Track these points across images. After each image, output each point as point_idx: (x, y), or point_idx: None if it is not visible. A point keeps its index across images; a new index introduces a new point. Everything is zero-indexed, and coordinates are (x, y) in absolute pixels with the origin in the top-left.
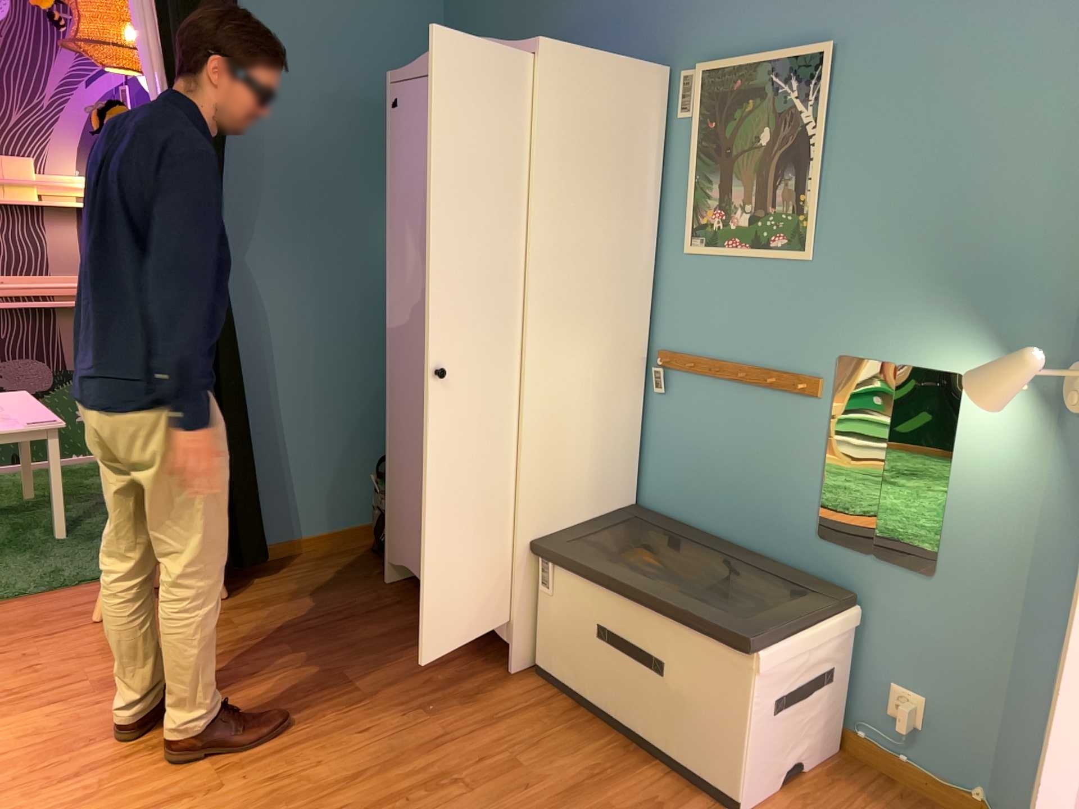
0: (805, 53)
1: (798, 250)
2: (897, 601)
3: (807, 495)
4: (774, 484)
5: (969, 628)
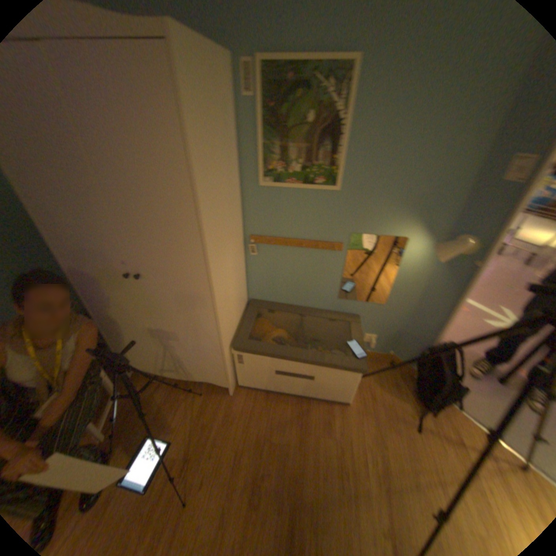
0: (340, 59)
1: (331, 186)
2: (369, 313)
3: (333, 286)
4: (317, 284)
5: (395, 316)
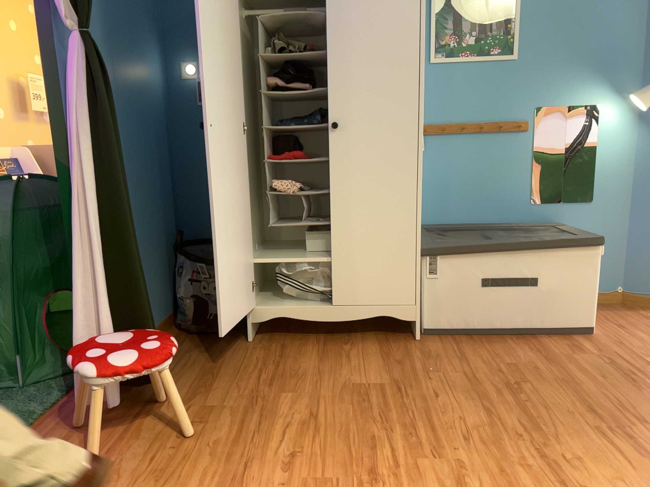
0: None
1: (509, 54)
2: (576, 220)
3: (523, 183)
4: (503, 184)
5: (610, 219)
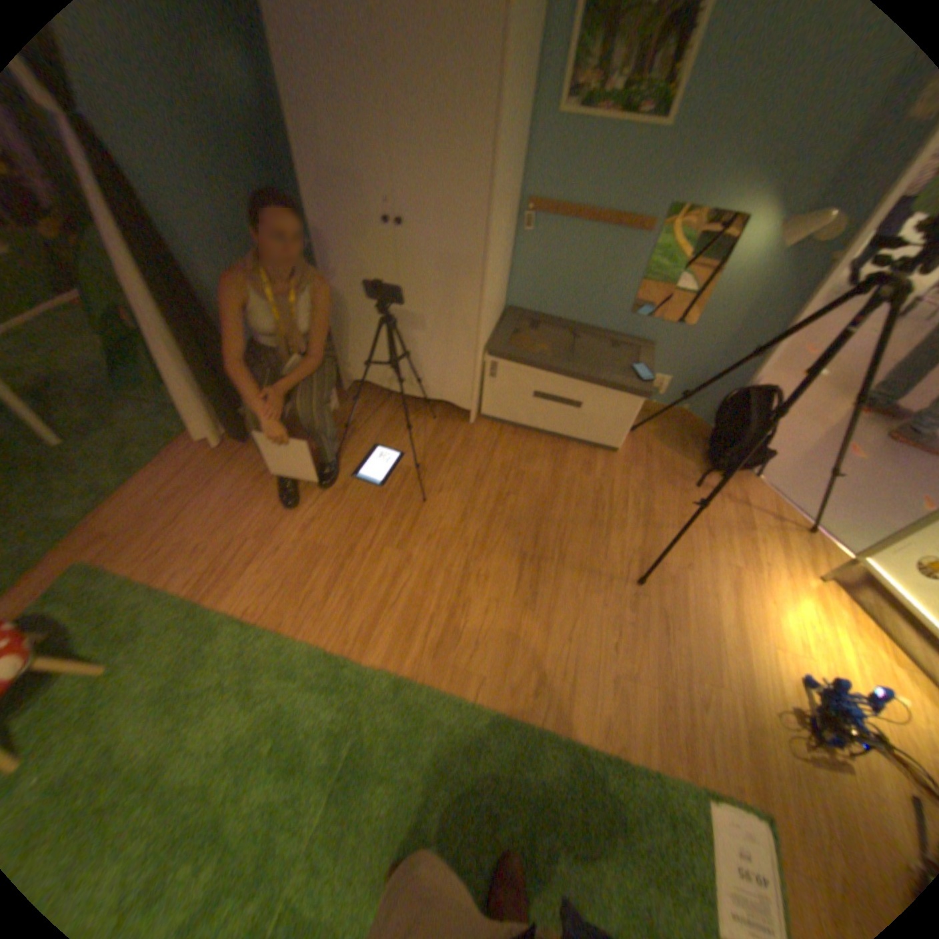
0: None
1: (661, 119)
2: (668, 340)
3: (628, 292)
4: (606, 288)
5: (703, 347)
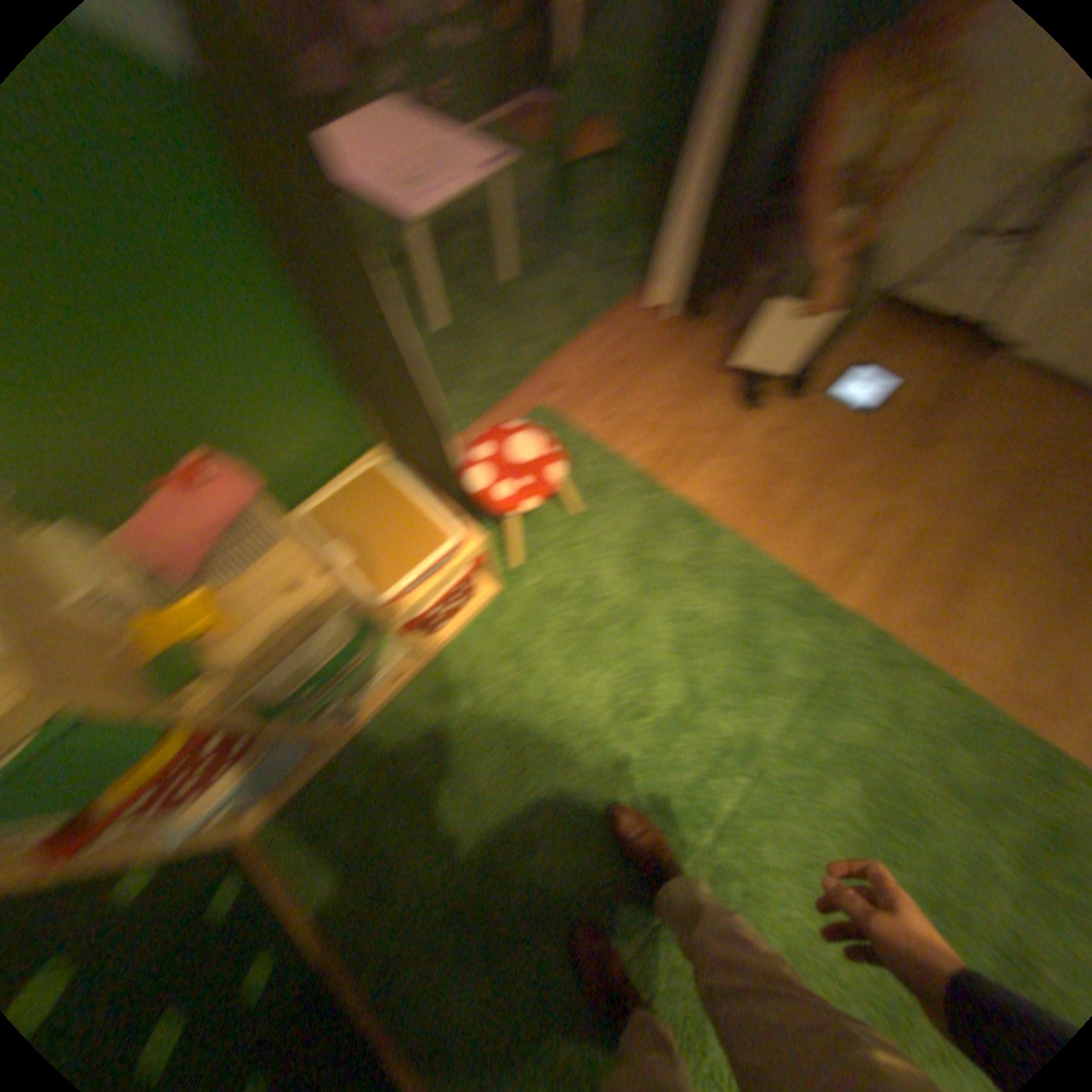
0: None
1: None
2: None
3: None
4: None
5: None
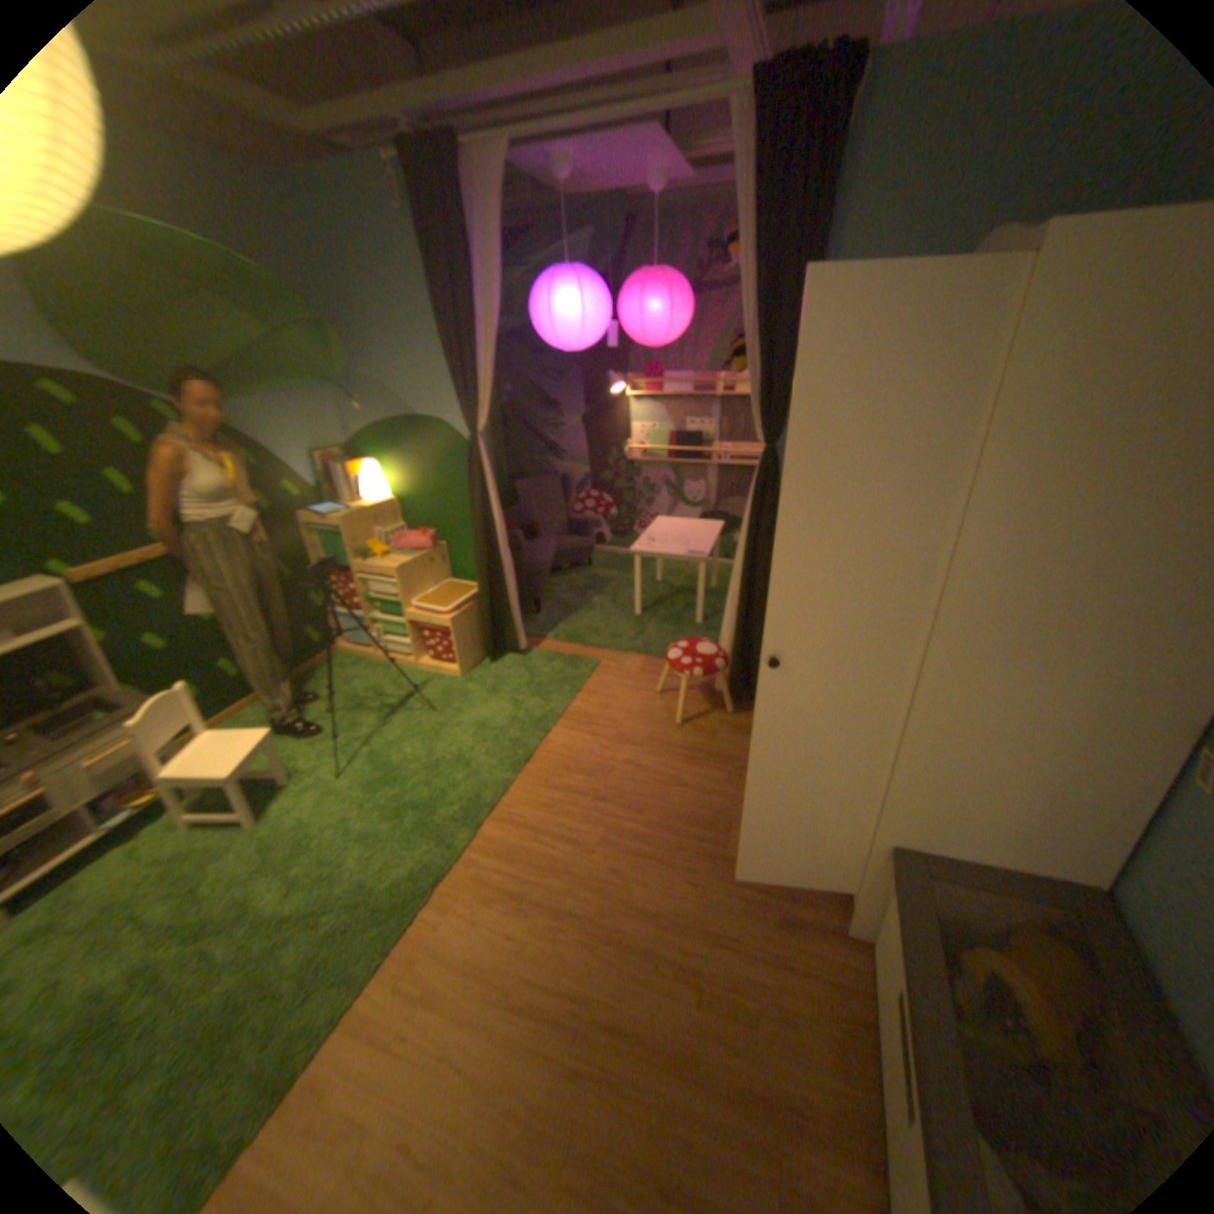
0: None
1: None
2: None
3: None
4: None
5: None
